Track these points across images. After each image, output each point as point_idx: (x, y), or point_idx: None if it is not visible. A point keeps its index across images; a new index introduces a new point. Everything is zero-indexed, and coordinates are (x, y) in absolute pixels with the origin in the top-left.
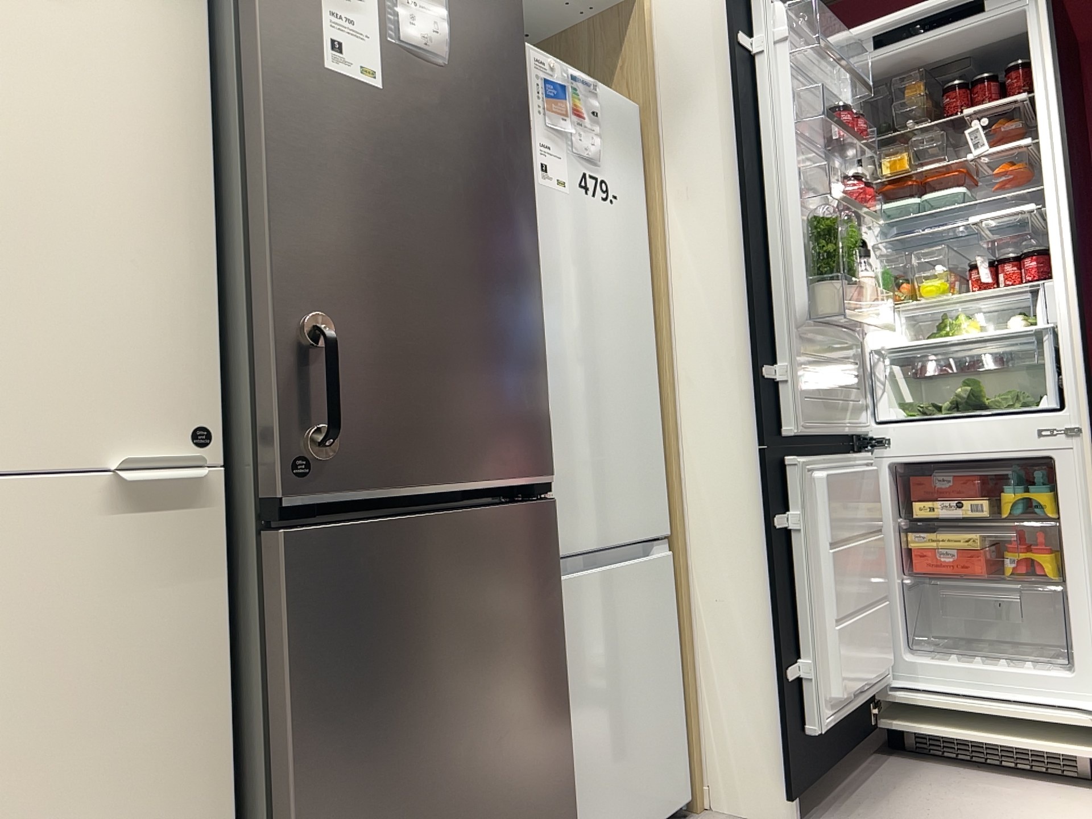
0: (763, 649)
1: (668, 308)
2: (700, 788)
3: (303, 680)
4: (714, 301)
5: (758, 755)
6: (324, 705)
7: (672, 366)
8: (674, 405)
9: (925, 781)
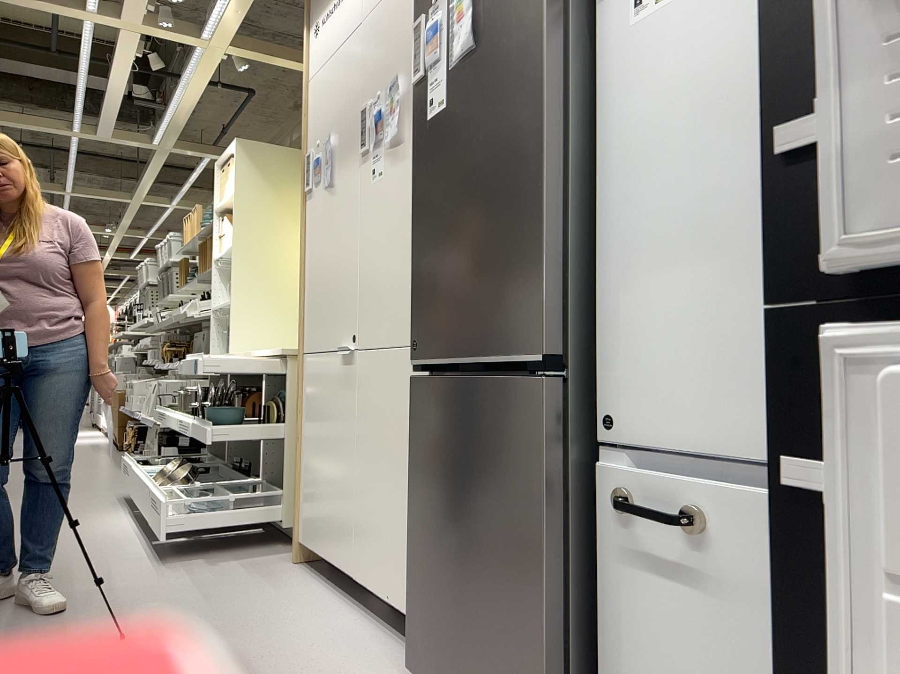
0: None
1: None
2: None
3: (413, 455)
4: None
5: None
6: (418, 472)
7: None
8: None
9: None
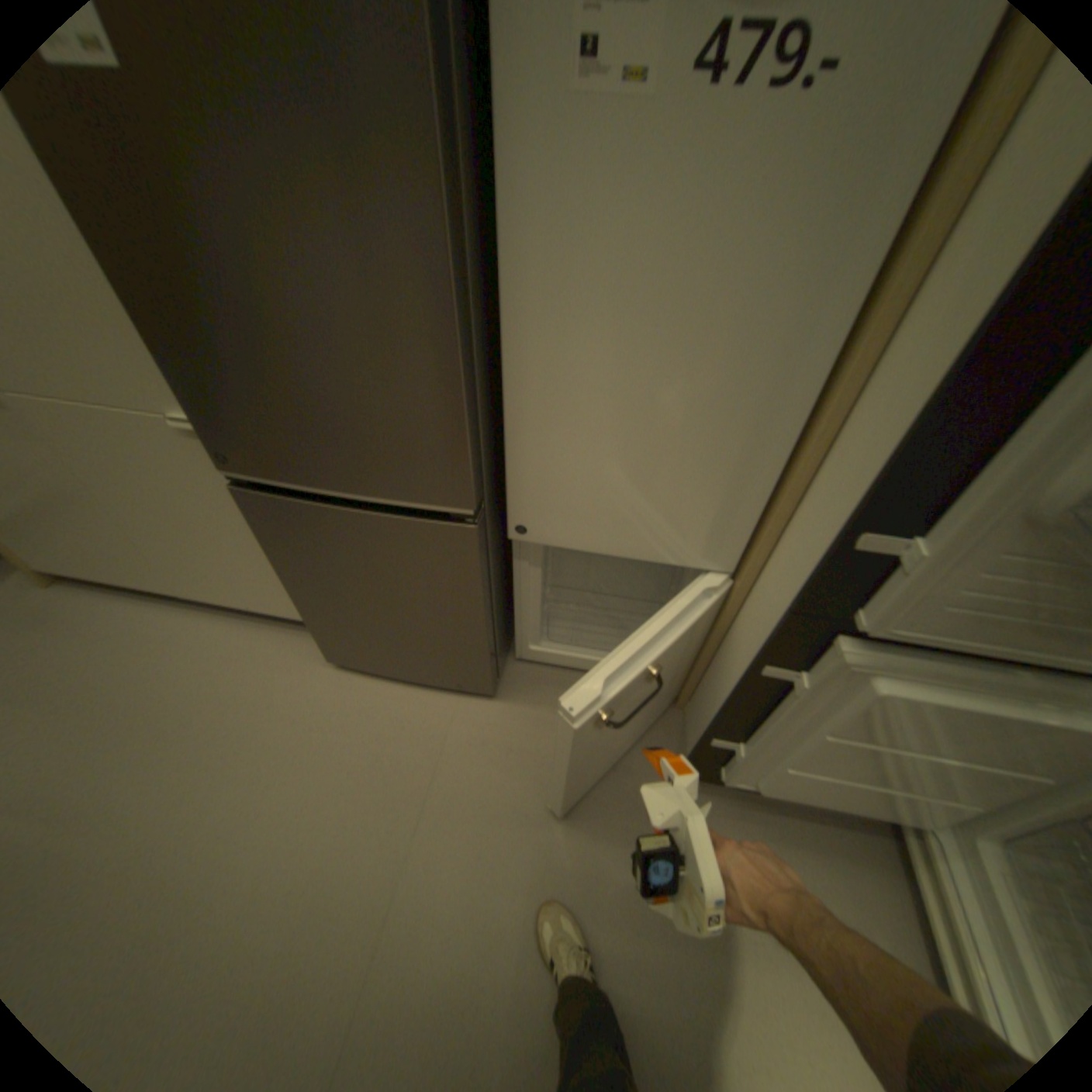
0: (726, 706)
1: (886, 320)
2: (682, 699)
3: (272, 548)
4: (932, 358)
5: (698, 734)
6: (288, 561)
7: (836, 413)
8: (810, 462)
9: (848, 879)
